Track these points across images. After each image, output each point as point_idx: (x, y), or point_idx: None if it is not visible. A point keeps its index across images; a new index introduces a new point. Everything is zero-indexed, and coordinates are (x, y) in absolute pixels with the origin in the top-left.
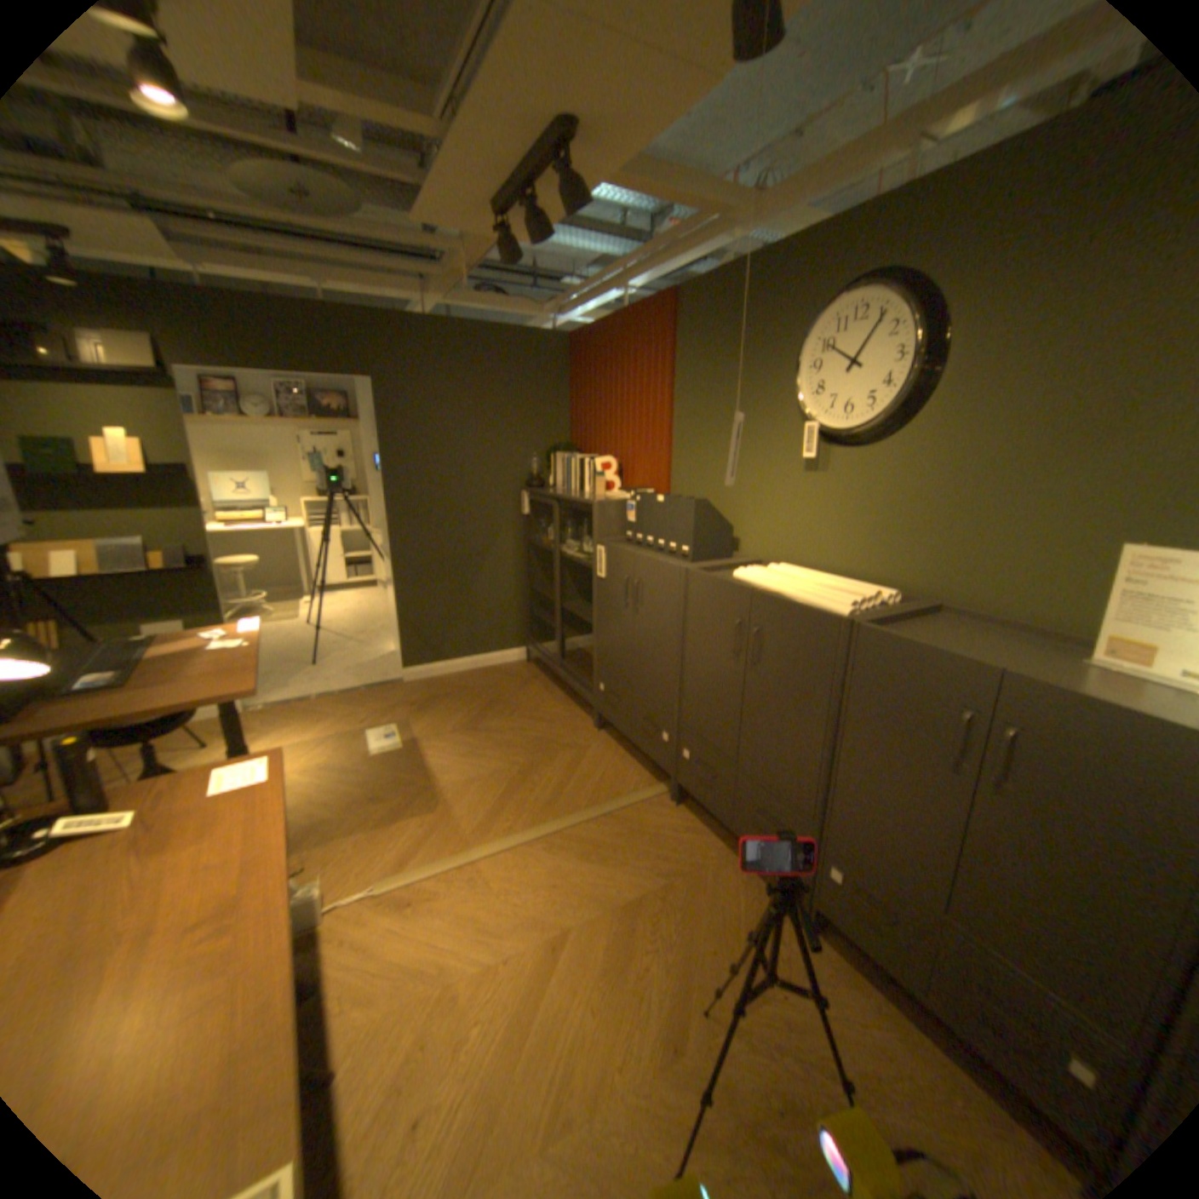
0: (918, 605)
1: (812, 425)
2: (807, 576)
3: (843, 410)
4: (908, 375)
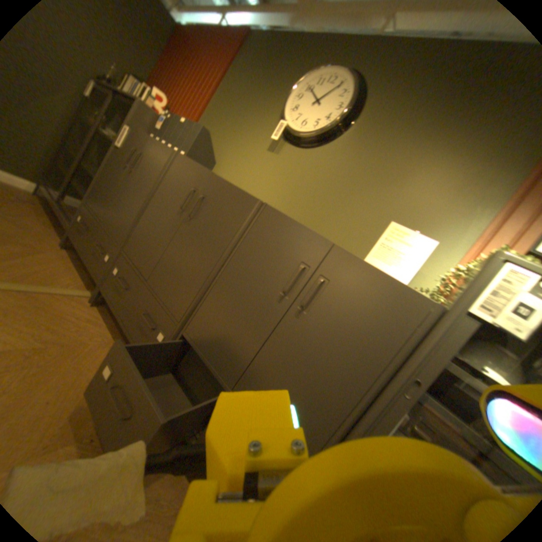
0: None
1: (284, 122)
2: None
3: (301, 122)
4: (340, 115)
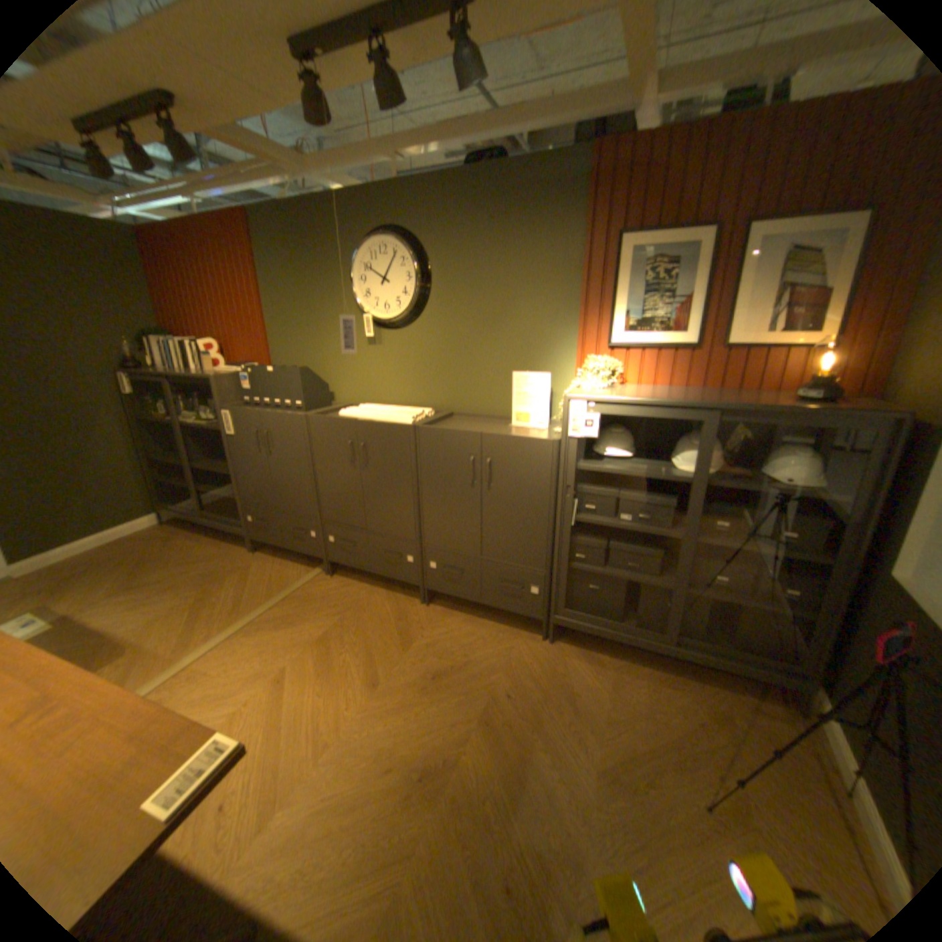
0: (442, 414)
1: (368, 316)
2: (383, 408)
3: (384, 307)
4: (415, 289)
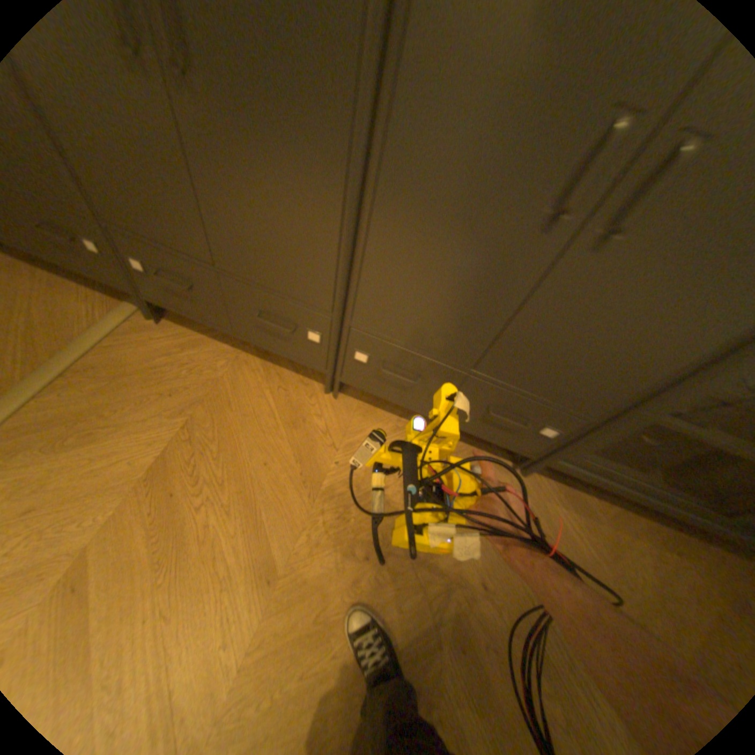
0: None
1: None
2: None
3: None
4: None
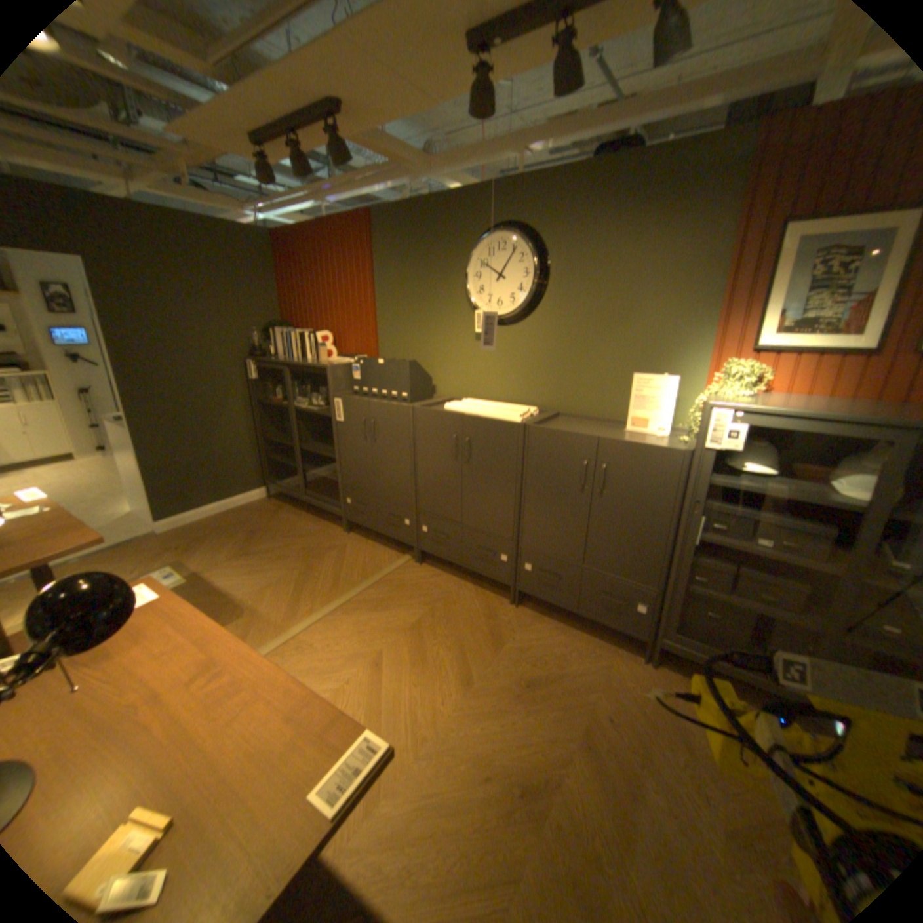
0: (547, 414)
1: (479, 313)
2: (487, 404)
3: (496, 304)
4: (532, 286)
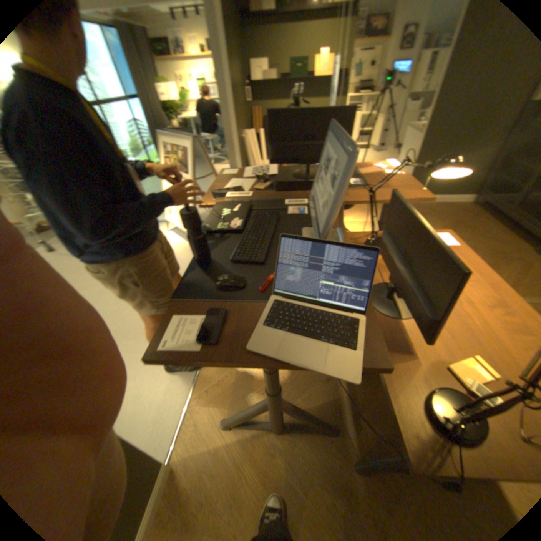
0: None
1: None
2: None
3: None
4: None
